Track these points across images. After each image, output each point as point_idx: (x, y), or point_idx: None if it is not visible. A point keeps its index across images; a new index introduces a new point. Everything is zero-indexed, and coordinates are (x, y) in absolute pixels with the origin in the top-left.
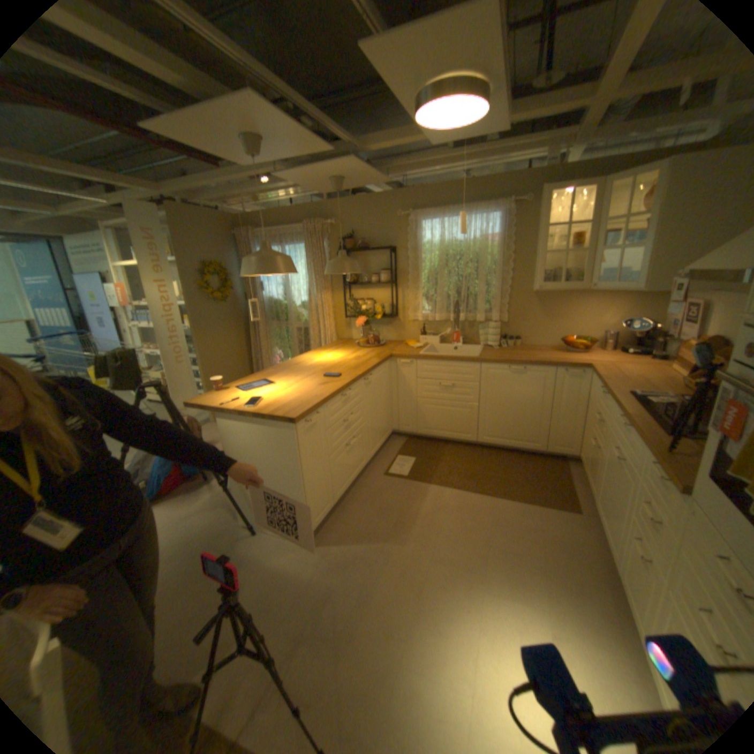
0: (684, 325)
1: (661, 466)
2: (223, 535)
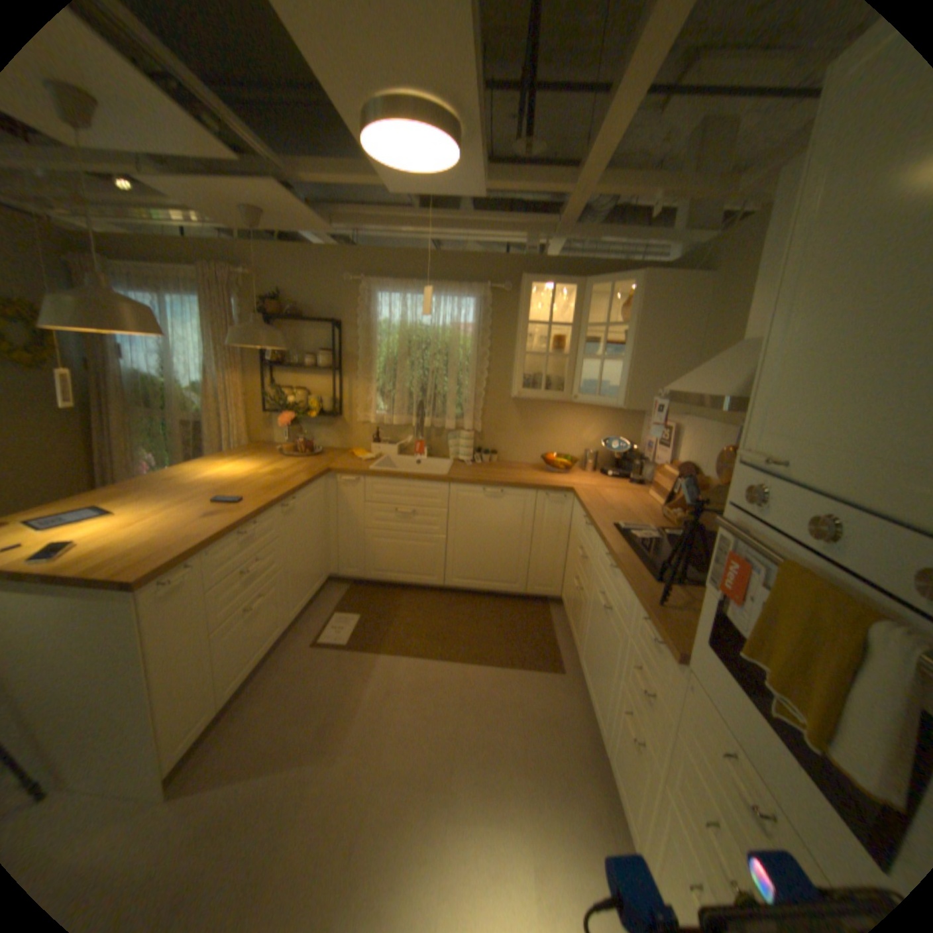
0: (657, 448)
1: (652, 623)
2: None
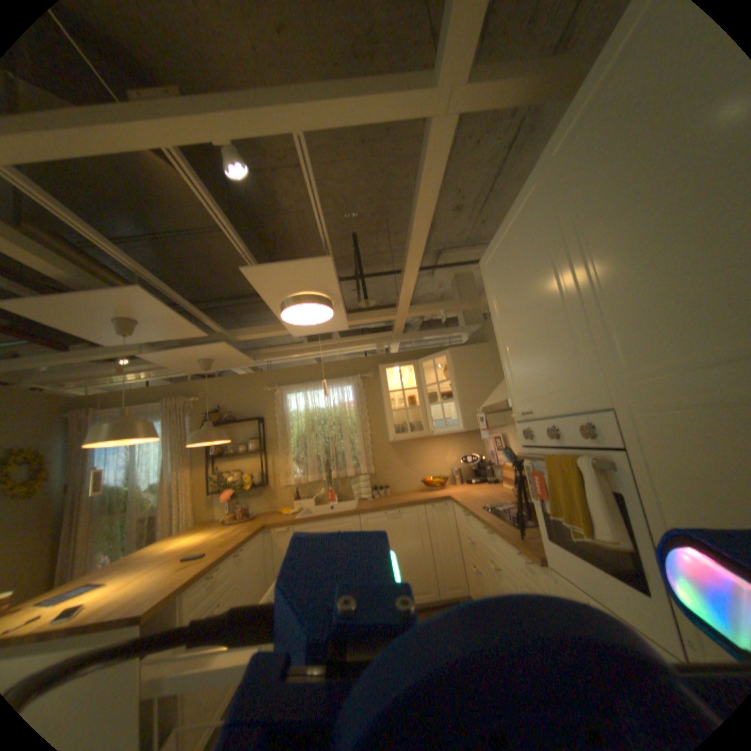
0: (496, 454)
1: (521, 554)
2: None
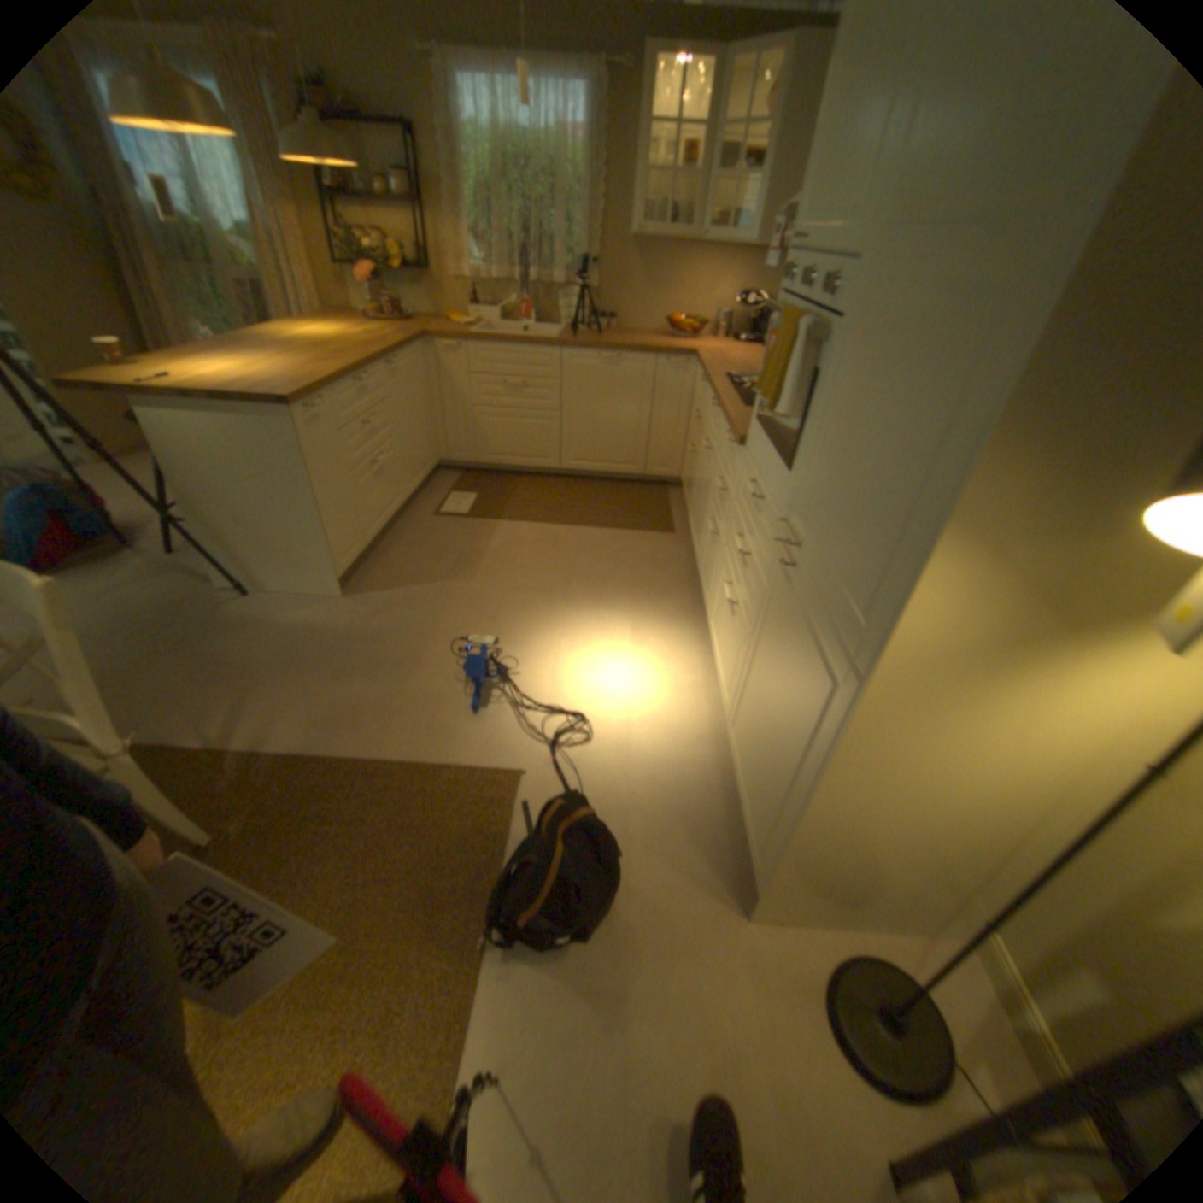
0: None
1: (730, 432)
2: (191, 604)
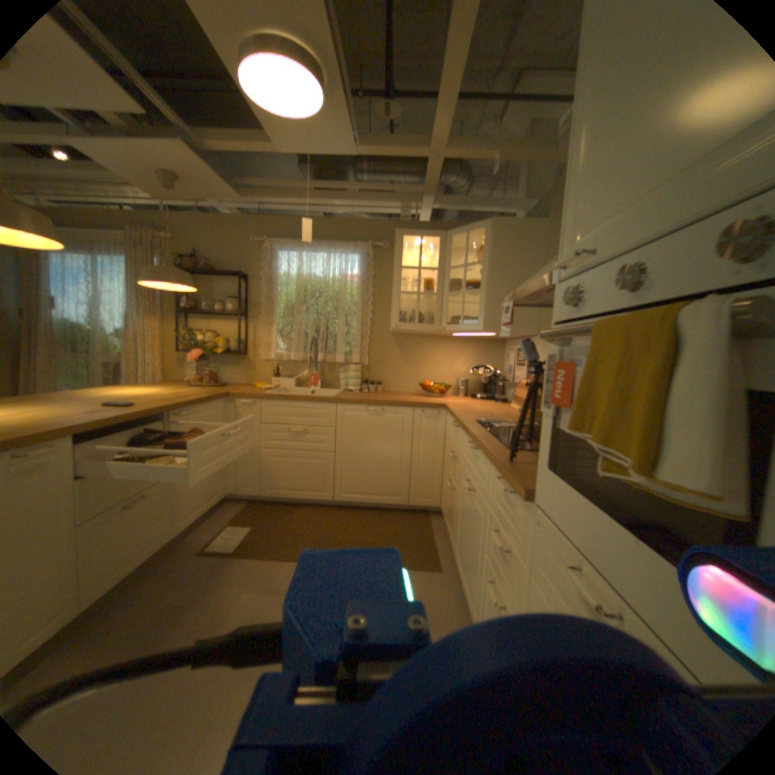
0: (515, 369)
1: (503, 479)
2: None
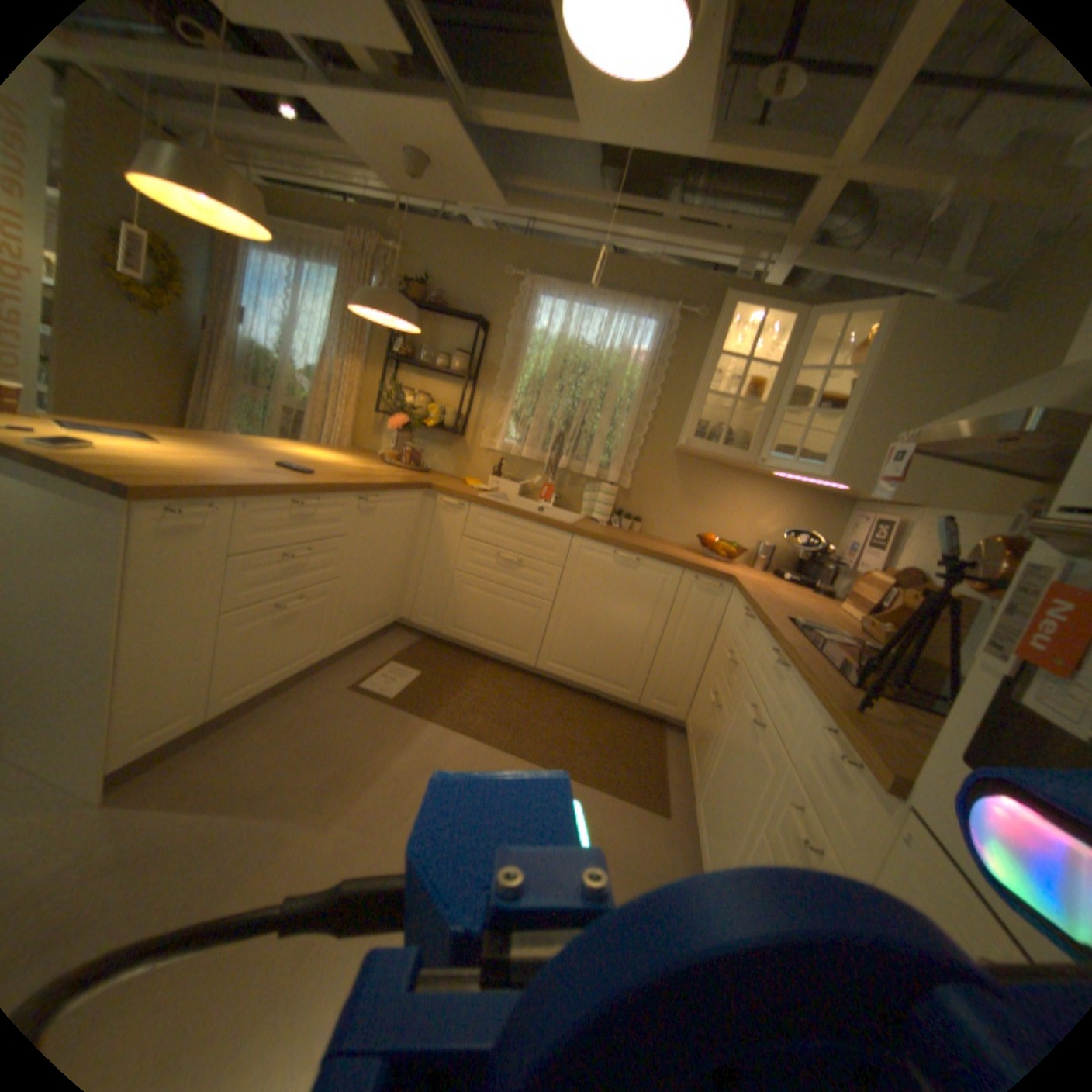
0: (864, 552)
1: (839, 736)
2: None
